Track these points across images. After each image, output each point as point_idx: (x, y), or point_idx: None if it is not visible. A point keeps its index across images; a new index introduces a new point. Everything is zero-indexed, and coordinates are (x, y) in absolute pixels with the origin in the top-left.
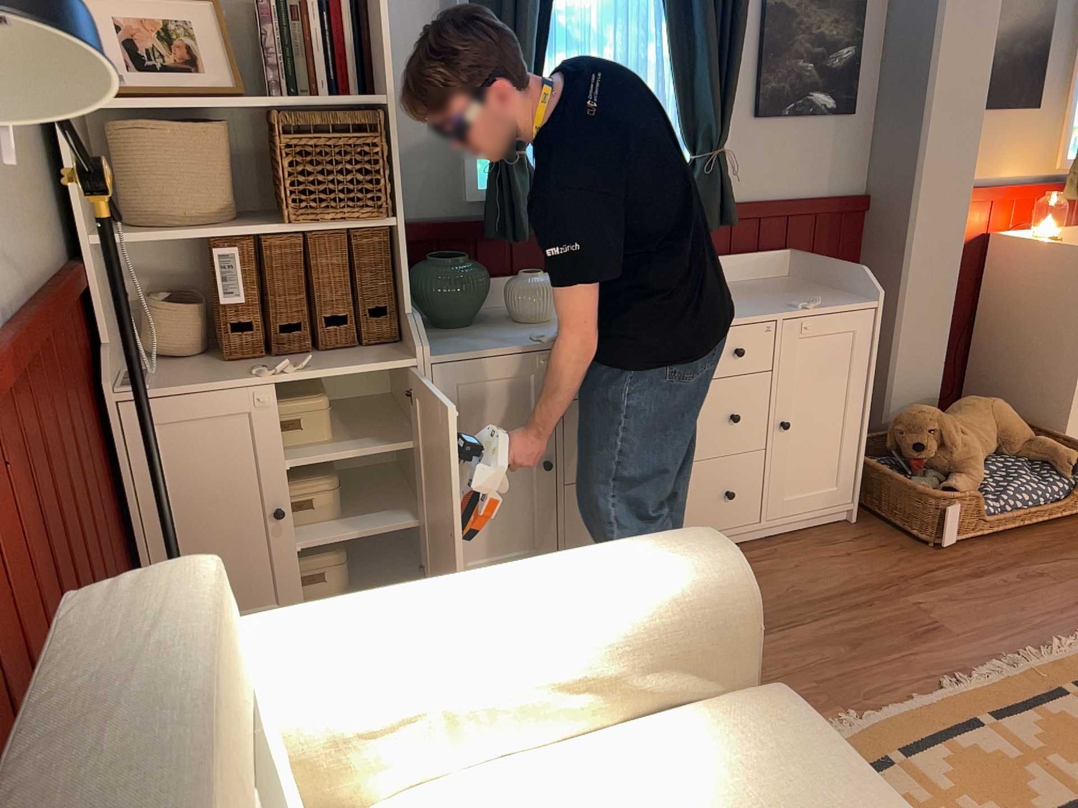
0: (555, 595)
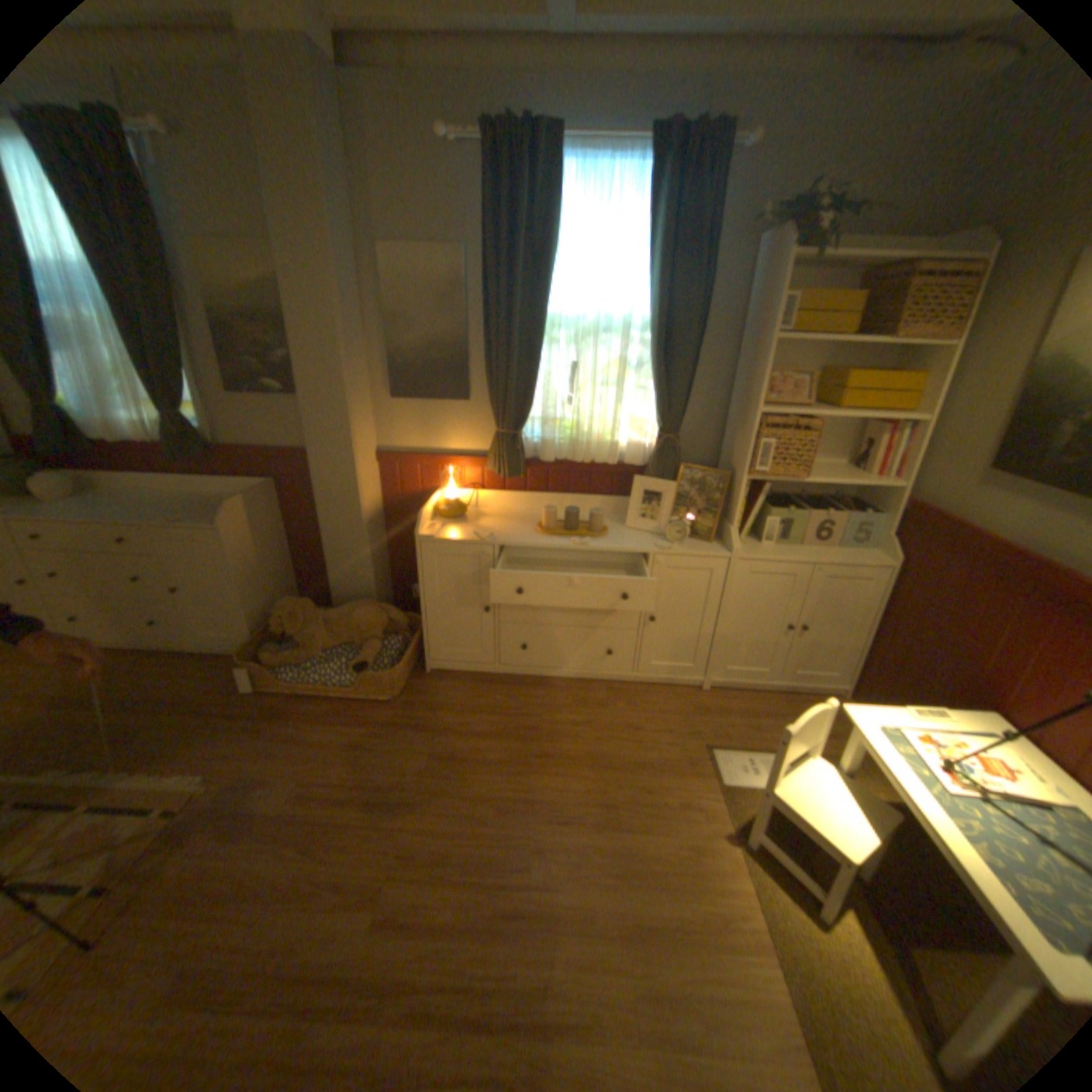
0: None
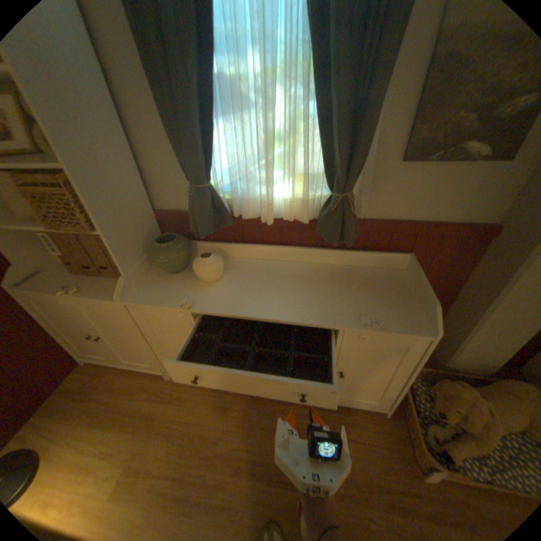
0: None
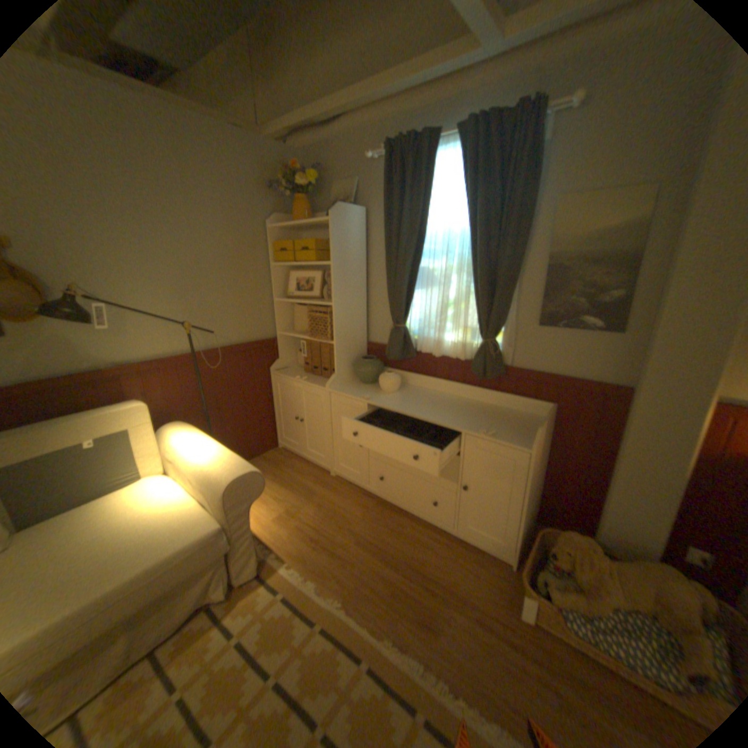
0: (203, 457)
